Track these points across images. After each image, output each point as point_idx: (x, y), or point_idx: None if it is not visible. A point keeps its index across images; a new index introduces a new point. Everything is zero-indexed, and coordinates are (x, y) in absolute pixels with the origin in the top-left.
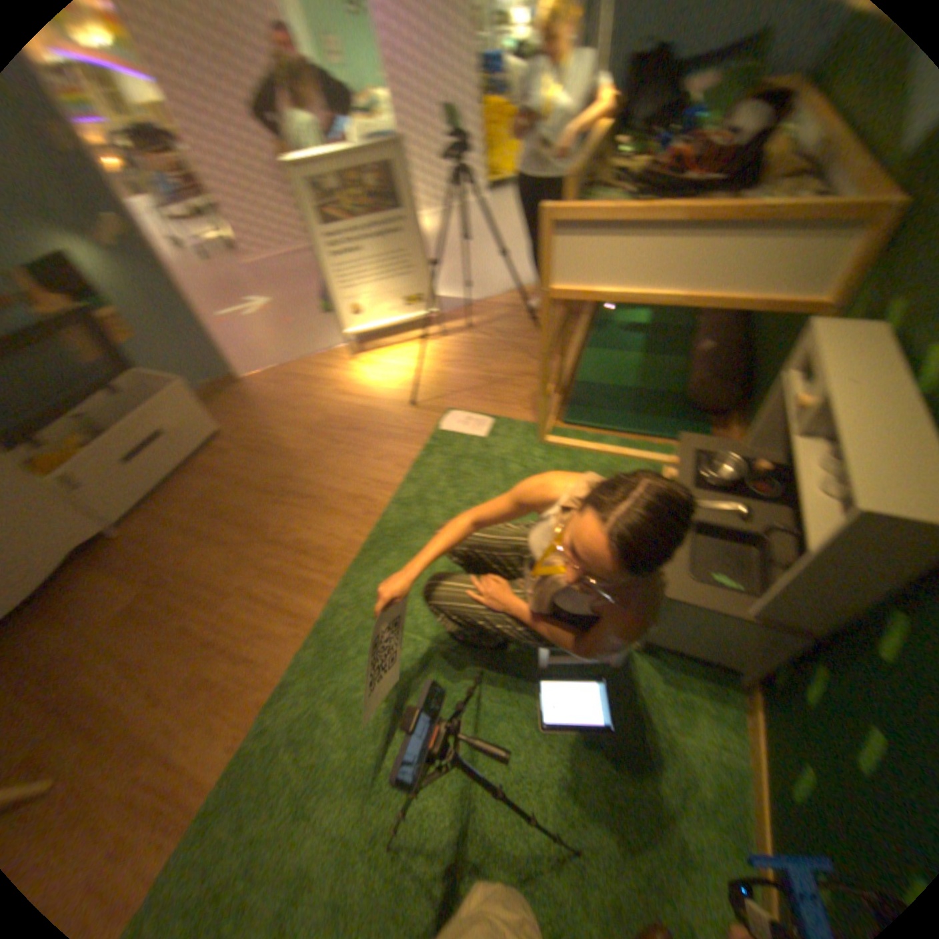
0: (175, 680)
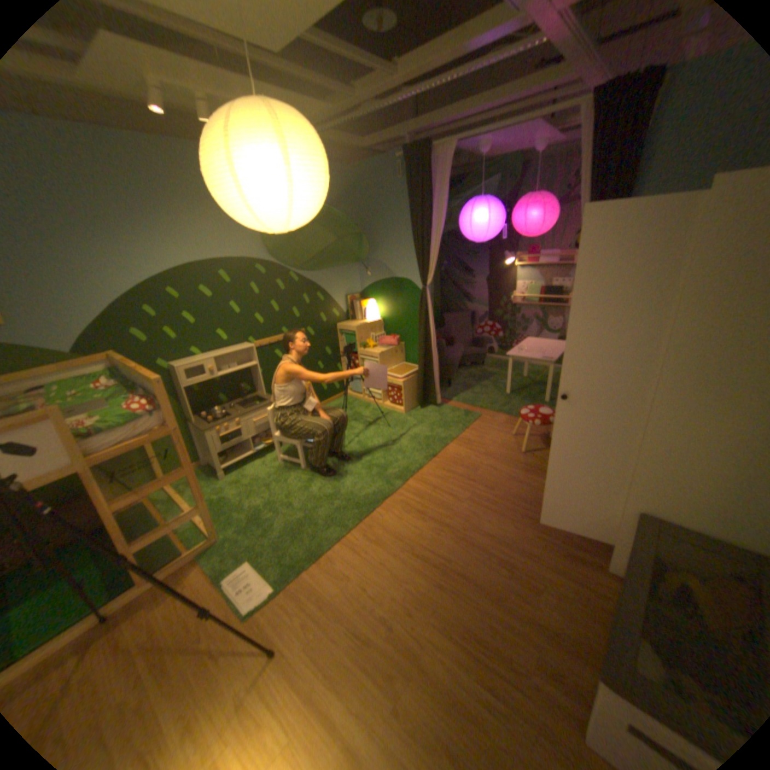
0: (480, 474)
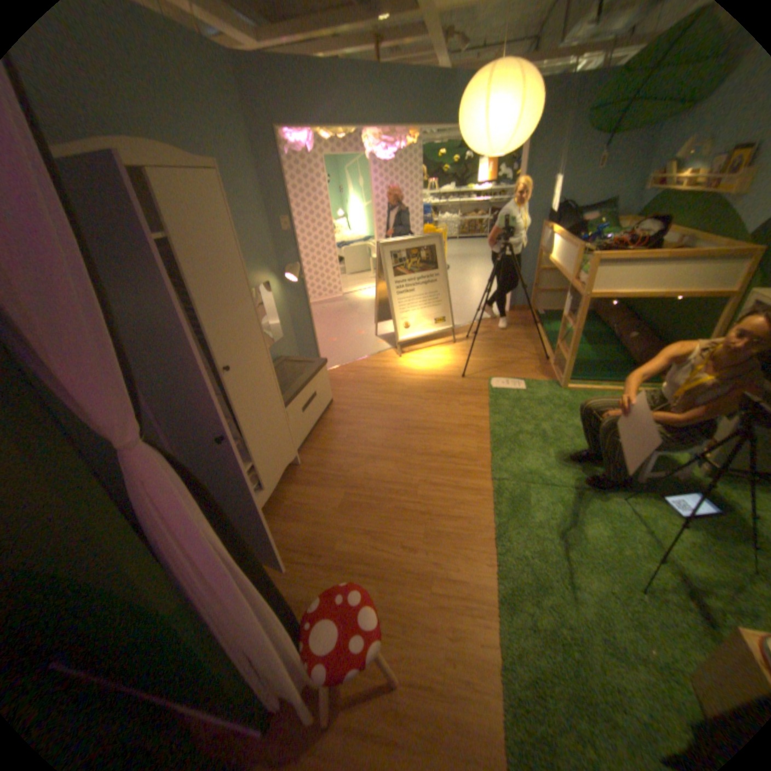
0: (416, 534)
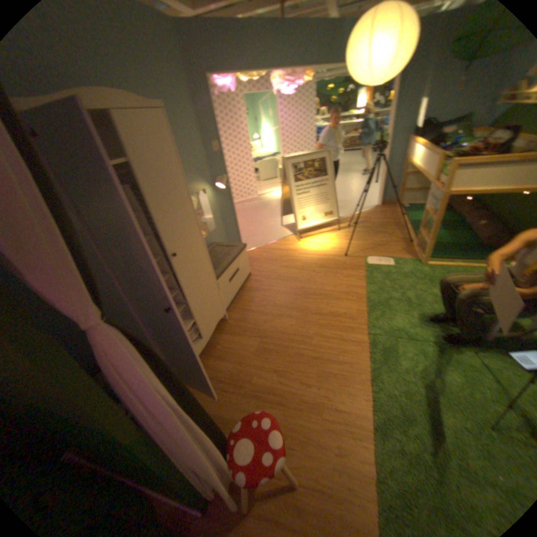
0: (311, 373)
